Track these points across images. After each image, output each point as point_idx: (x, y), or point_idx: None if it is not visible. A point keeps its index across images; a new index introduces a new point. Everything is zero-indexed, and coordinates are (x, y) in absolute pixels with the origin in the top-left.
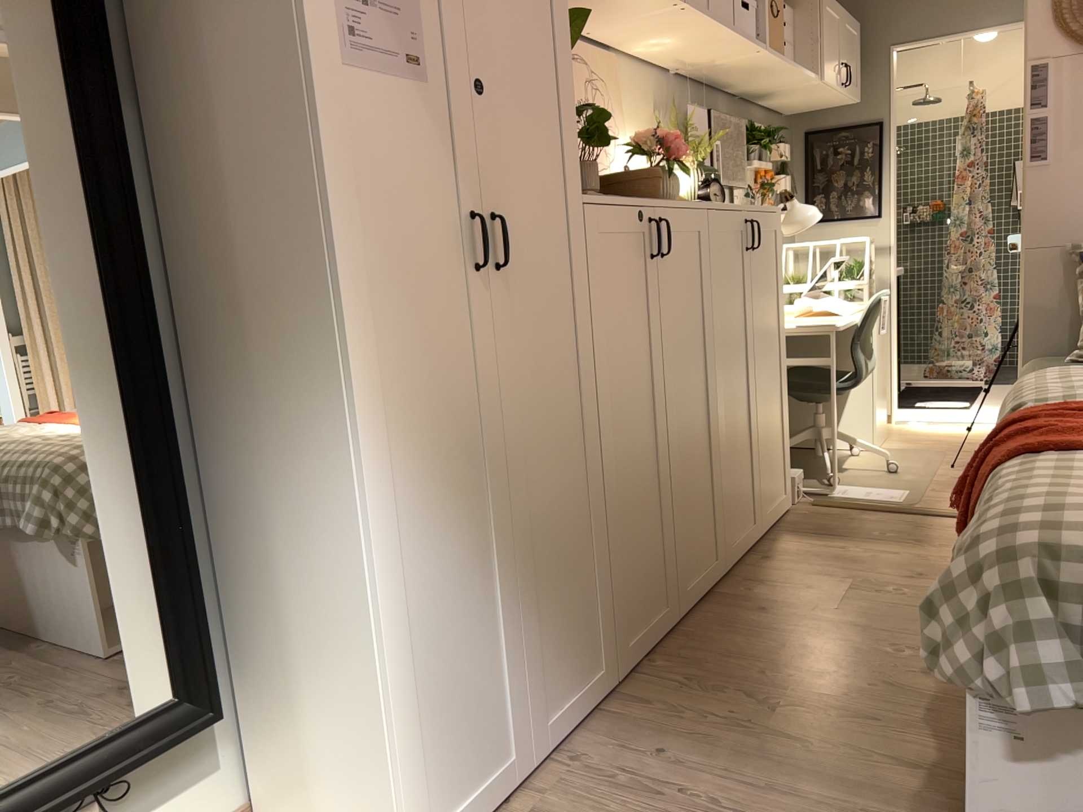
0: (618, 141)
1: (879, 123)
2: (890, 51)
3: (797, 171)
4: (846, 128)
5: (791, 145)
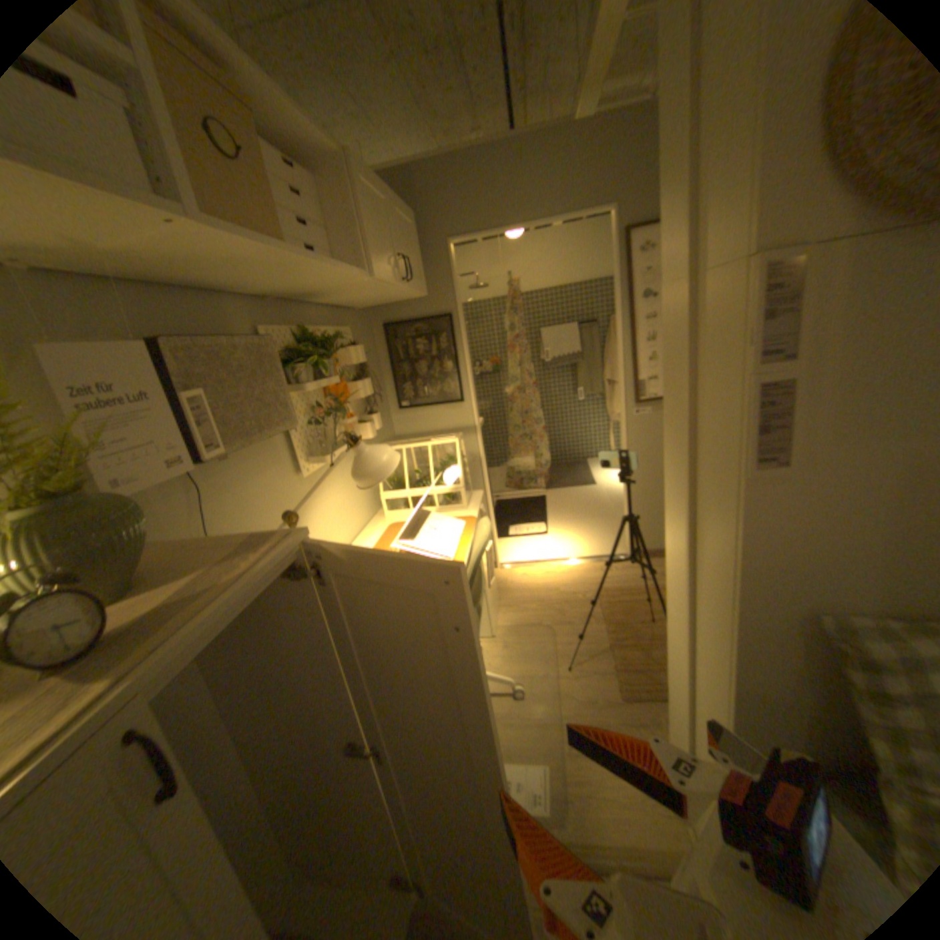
0: None
1: (452, 314)
2: (453, 242)
3: (386, 360)
4: (423, 319)
5: (377, 335)
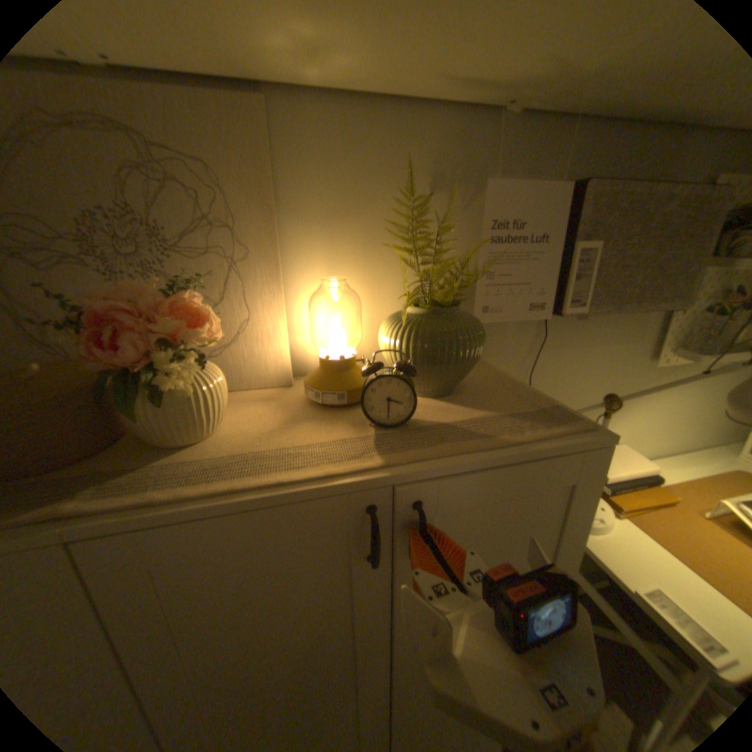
0: (234, 273)
1: None
2: None
3: None
4: None
5: None
